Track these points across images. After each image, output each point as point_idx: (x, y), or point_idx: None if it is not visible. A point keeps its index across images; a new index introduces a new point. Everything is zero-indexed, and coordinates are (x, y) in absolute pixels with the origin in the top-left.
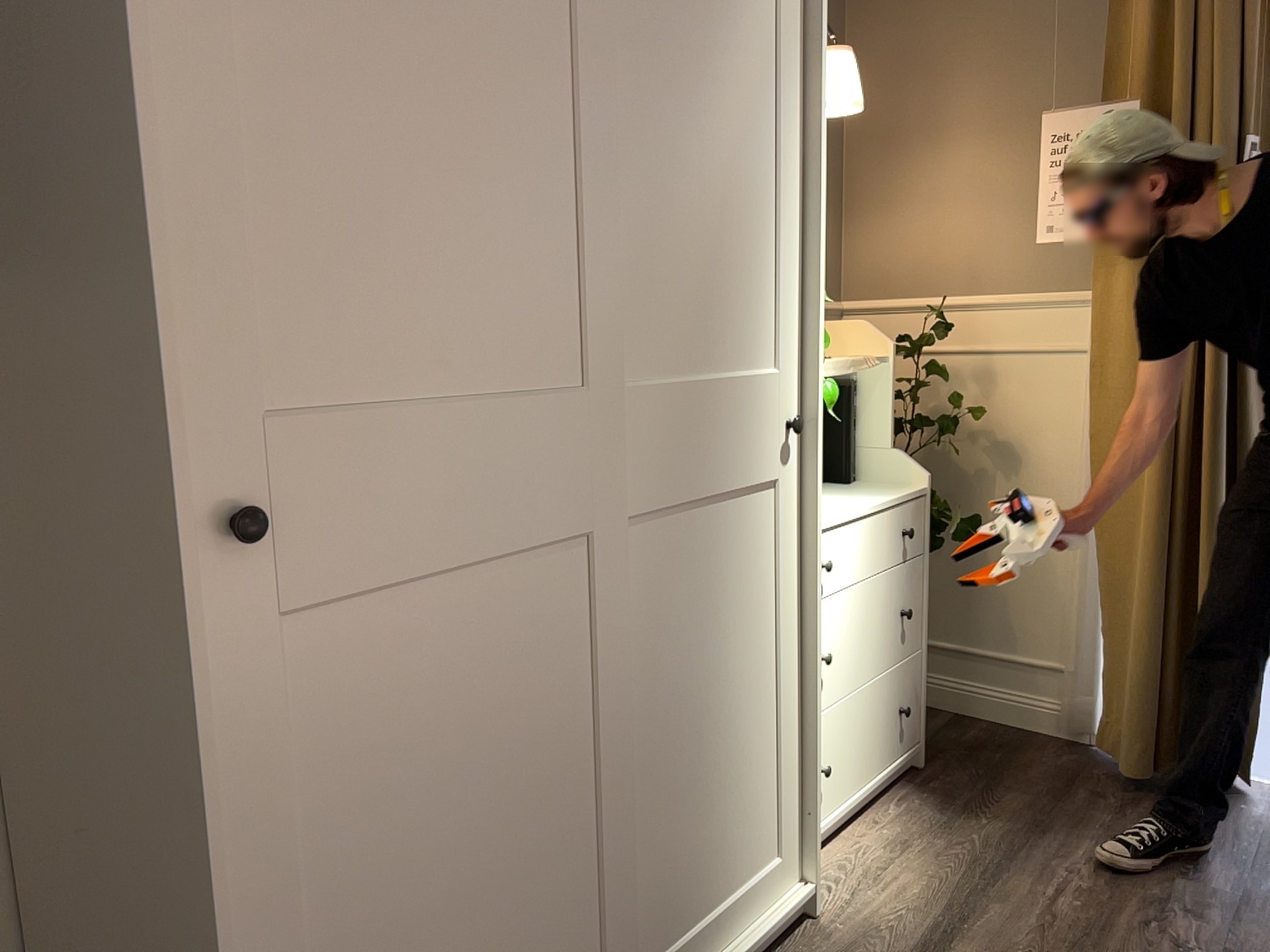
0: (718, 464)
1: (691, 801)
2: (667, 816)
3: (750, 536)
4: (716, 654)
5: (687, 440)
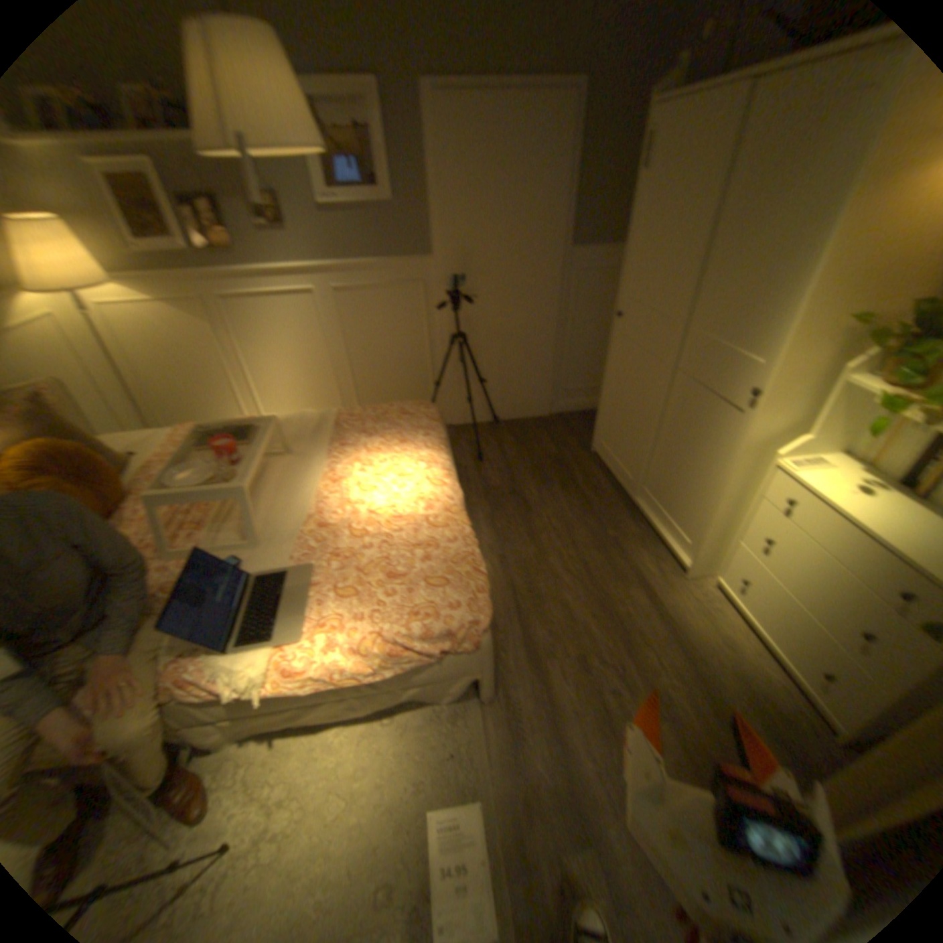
0: (718, 380)
1: (670, 482)
2: (663, 473)
3: (726, 425)
4: (694, 450)
5: (708, 360)
